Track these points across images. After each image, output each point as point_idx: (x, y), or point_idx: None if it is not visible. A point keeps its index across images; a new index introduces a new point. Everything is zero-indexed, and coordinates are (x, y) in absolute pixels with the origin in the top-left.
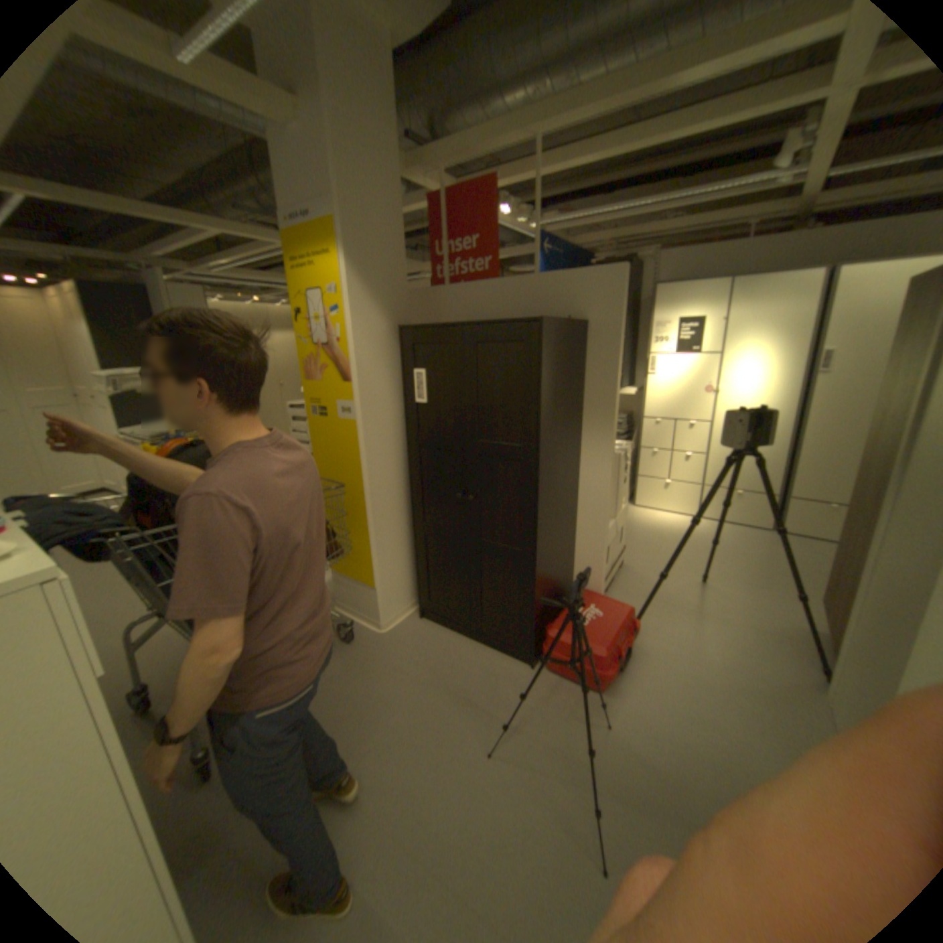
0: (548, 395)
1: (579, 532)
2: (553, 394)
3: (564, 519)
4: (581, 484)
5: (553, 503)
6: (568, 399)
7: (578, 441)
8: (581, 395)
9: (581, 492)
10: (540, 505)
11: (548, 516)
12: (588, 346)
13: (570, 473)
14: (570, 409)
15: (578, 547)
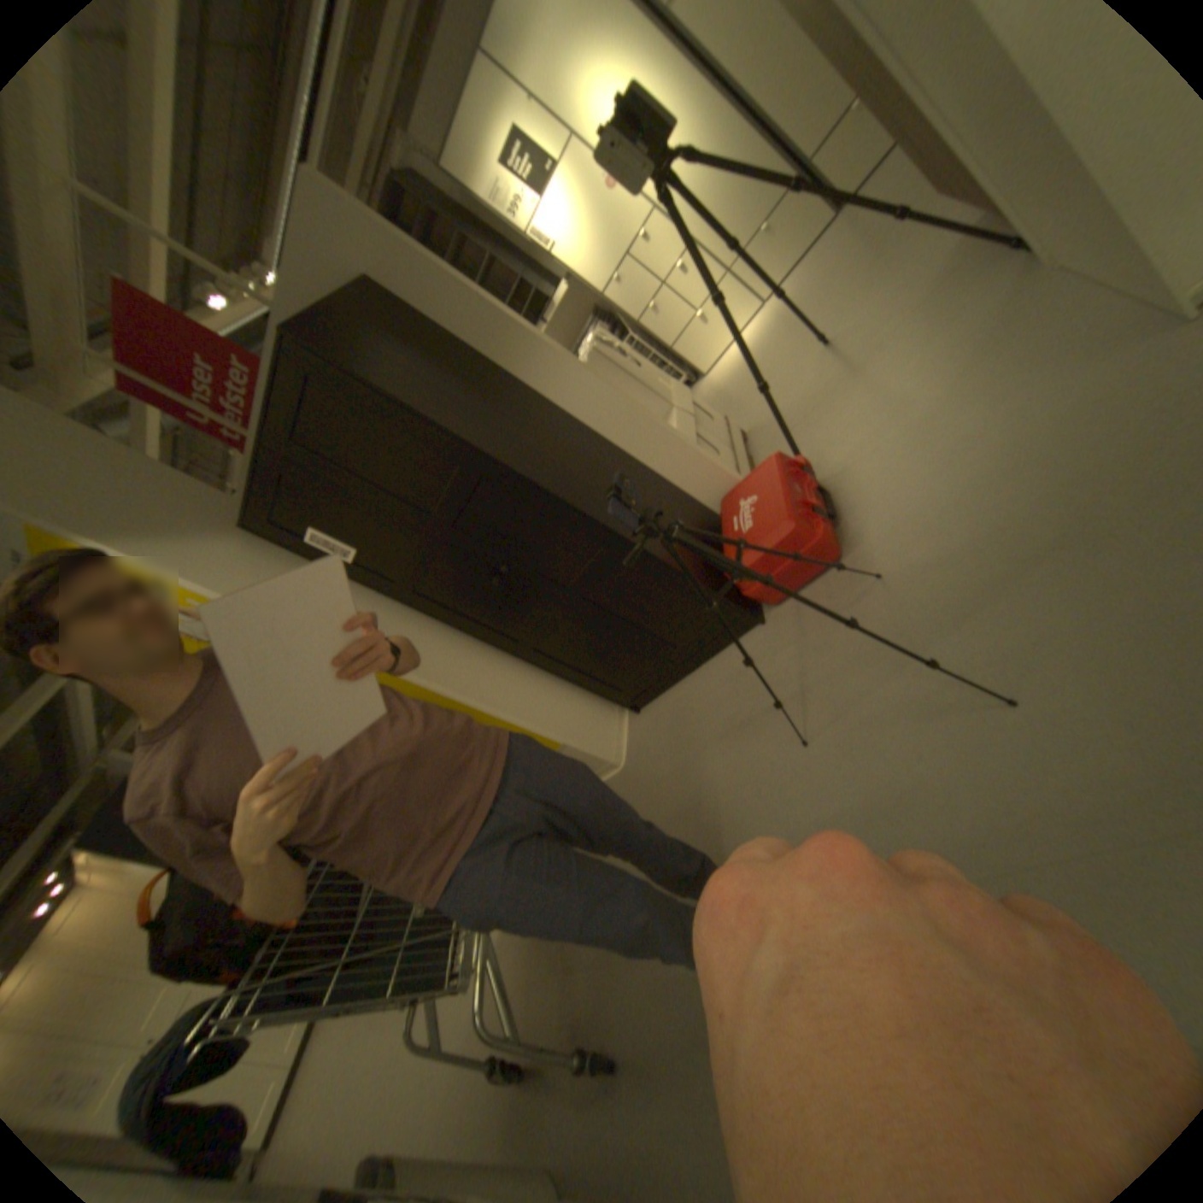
0: (410, 388)
1: (649, 460)
2: (416, 381)
3: (613, 468)
4: (588, 419)
5: (574, 470)
6: (451, 366)
7: (527, 389)
8: (466, 347)
9: (598, 426)
10: (555, 488)
11: (585, 486)
12: (403, 295)
13: (558, 424)
14: (467, 372)
15: (669, 473)
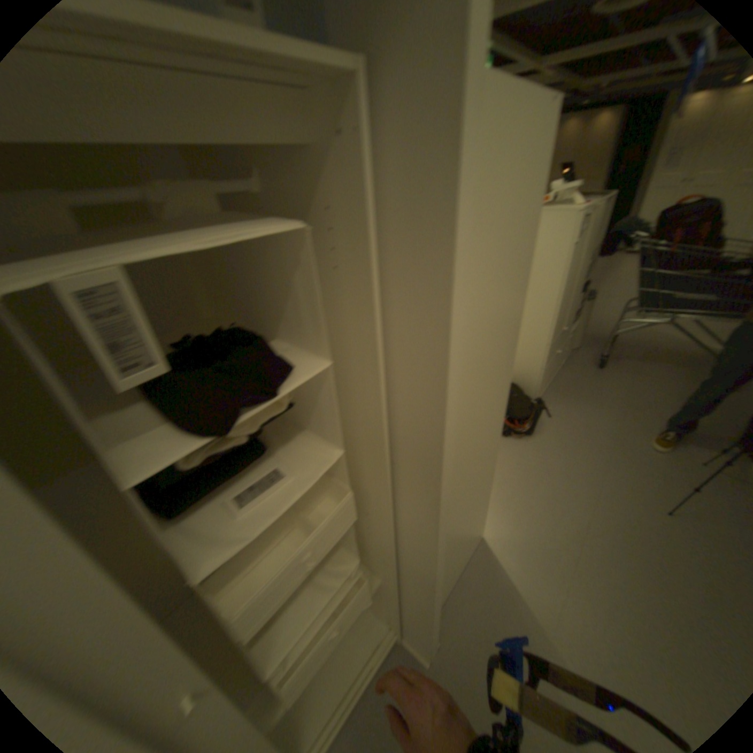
0: None
1: None
2: None
3: None
4: None
5: None
6: None
7: None
8: None
9: None
10: None
11: None
12: None
13: None
14: None
15: None
